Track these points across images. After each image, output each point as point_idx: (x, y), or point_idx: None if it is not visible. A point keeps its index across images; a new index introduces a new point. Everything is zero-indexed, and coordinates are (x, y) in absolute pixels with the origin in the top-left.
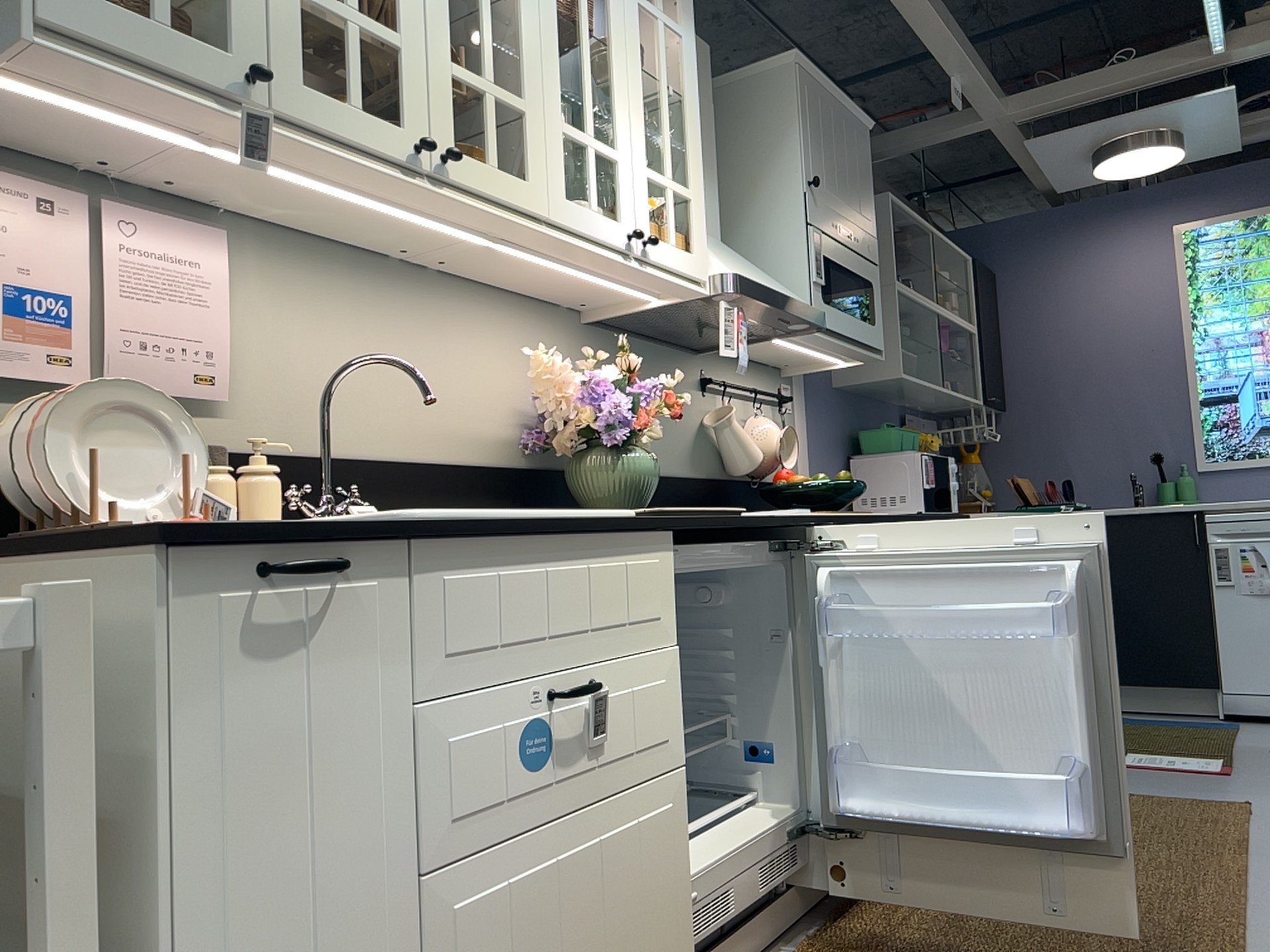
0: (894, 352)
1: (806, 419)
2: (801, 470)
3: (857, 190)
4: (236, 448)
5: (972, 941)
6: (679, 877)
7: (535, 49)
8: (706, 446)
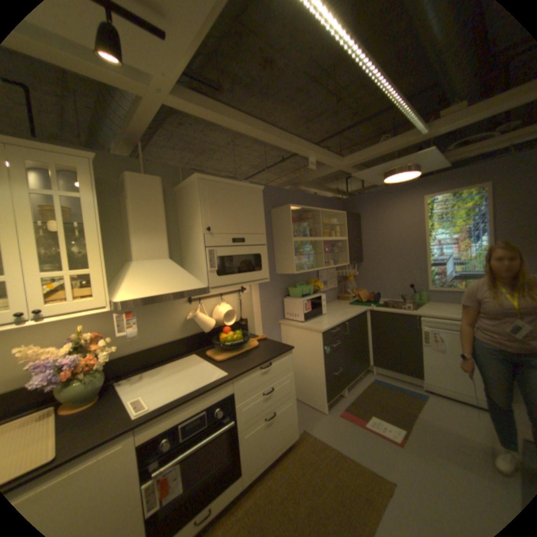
0: (294, 262)
1: (256, 291)
2: (253, 311)
3: (247, 219)
4: None
5: None
6: None
7: None
8: (189, 323)
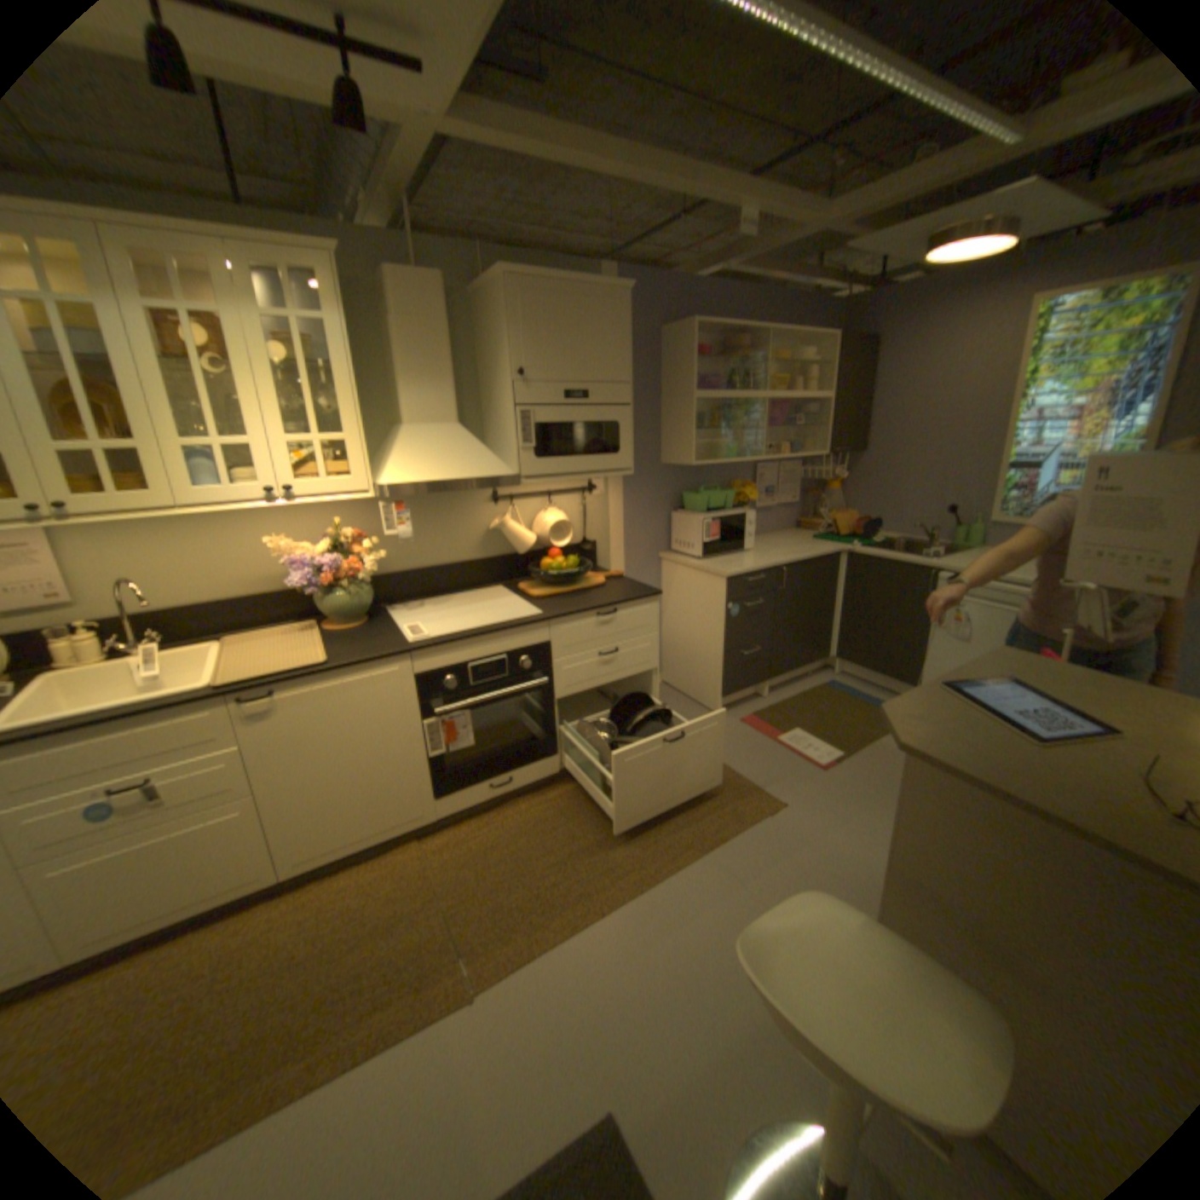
0: (696, 442)
1: (617, 495)
2: (608, 530)
3: (596, 353)
4: (89, 619)
5: (474, 869)
6: (253, 839)
7: (138, 401)
8: (494, 538)
